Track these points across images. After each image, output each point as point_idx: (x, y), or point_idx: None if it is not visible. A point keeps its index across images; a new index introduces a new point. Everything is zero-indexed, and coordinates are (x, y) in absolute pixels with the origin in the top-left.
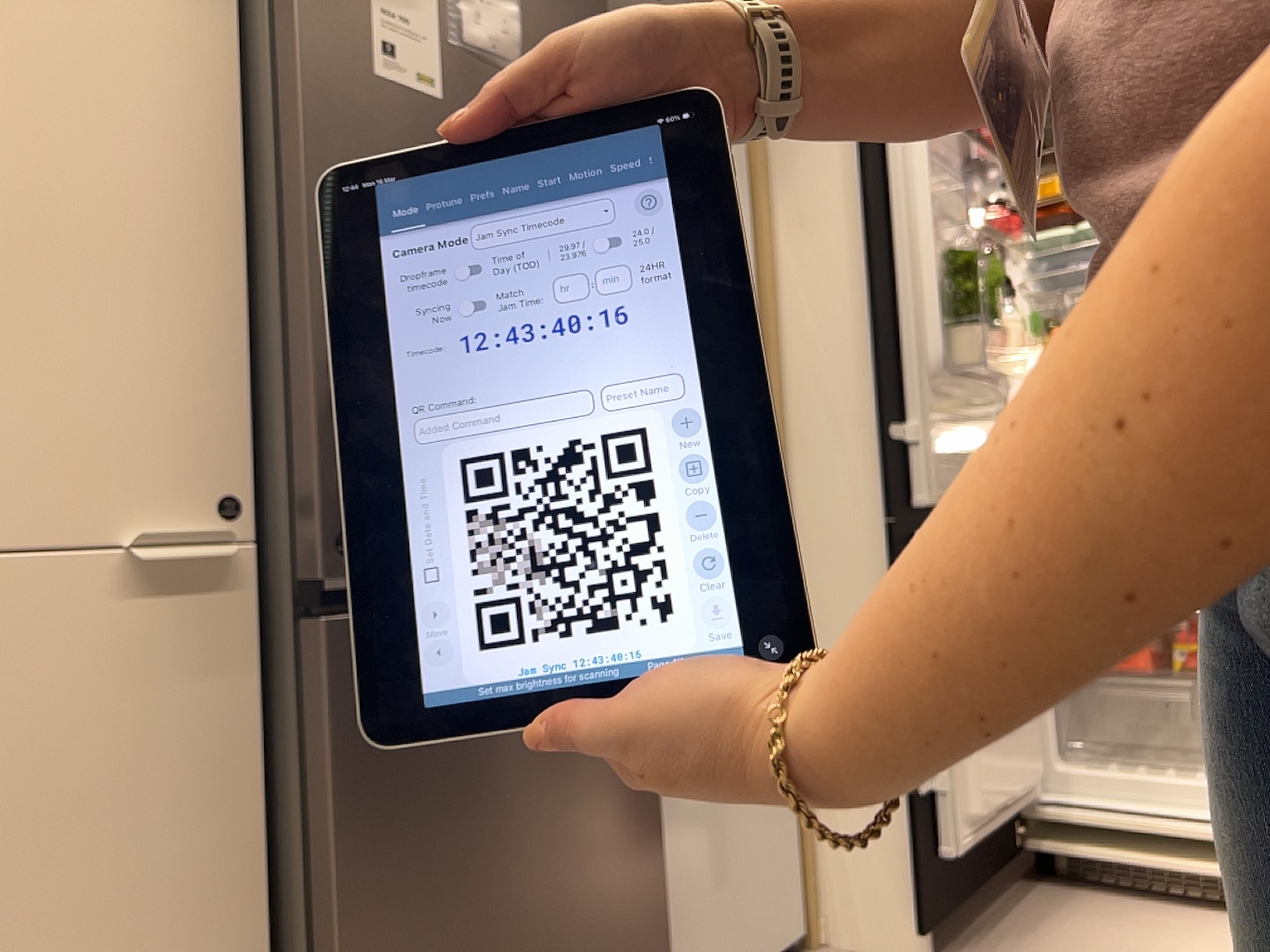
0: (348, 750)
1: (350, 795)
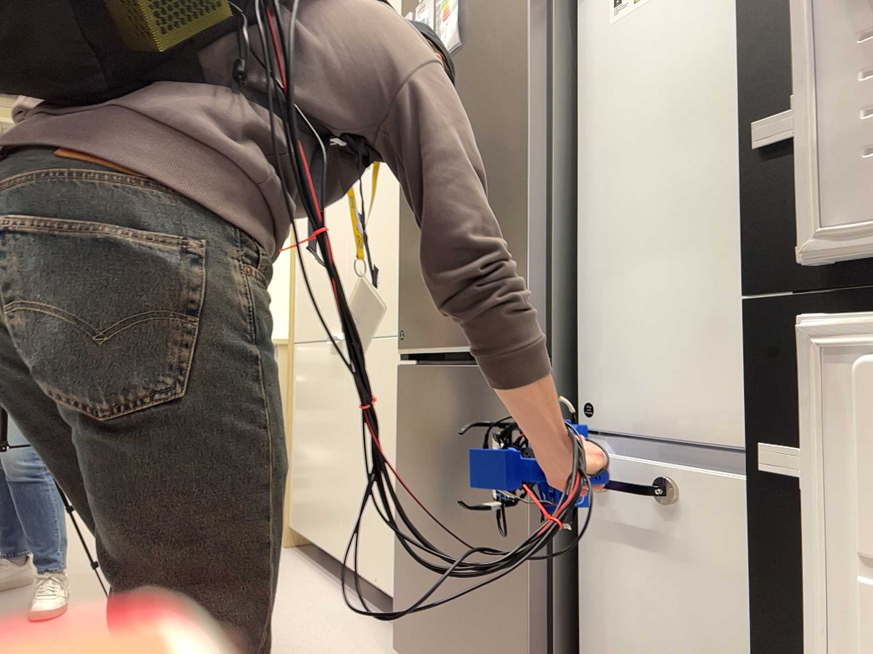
0: (401, 422)
1: (401, 441)
